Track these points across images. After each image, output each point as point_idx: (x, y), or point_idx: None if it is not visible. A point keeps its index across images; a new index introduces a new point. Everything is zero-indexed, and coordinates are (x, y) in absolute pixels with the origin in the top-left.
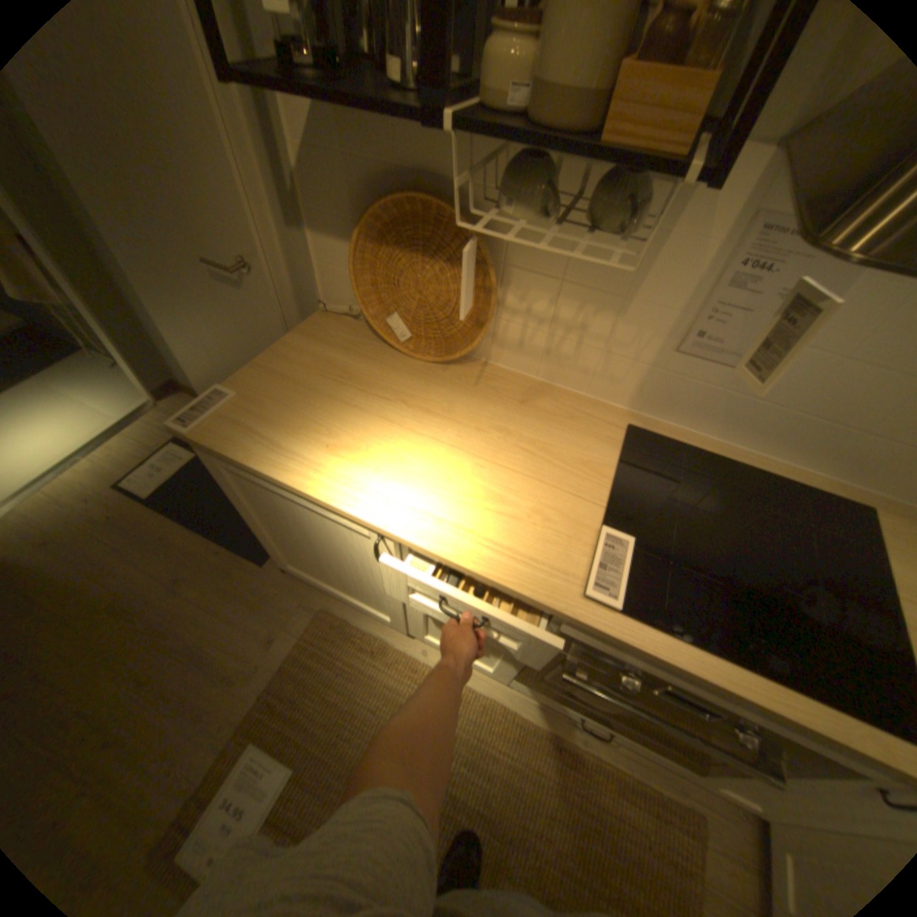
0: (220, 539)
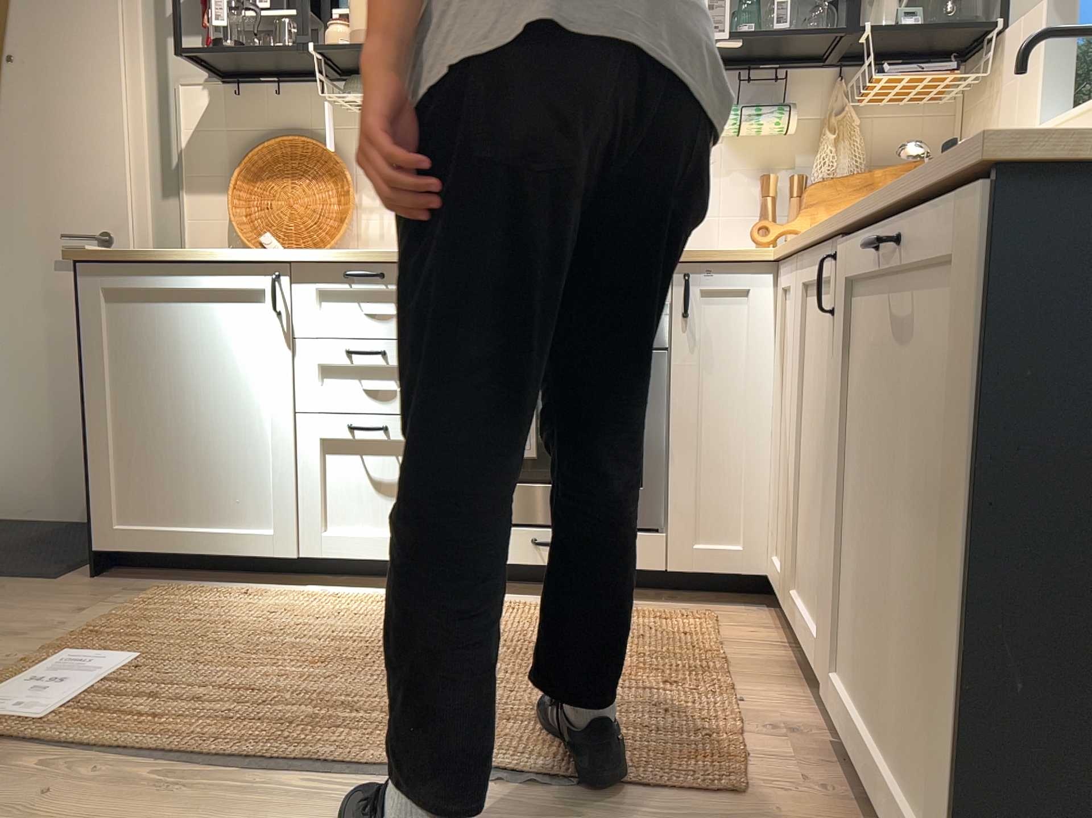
0: None
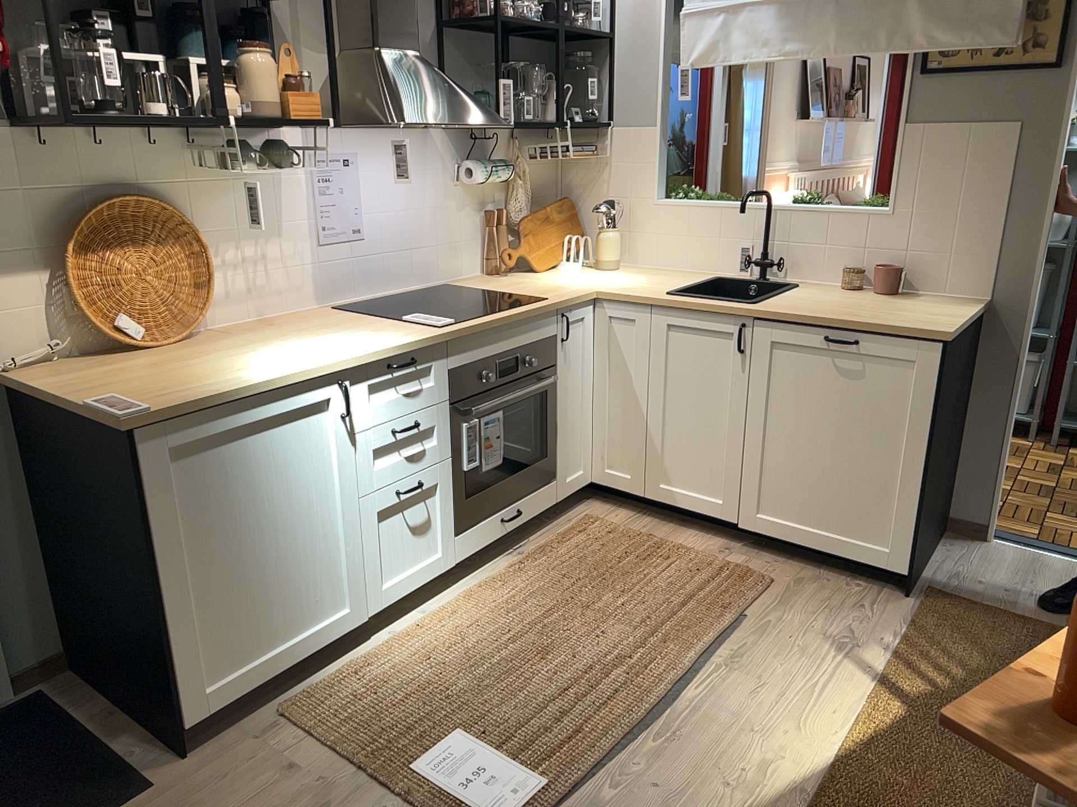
0: None
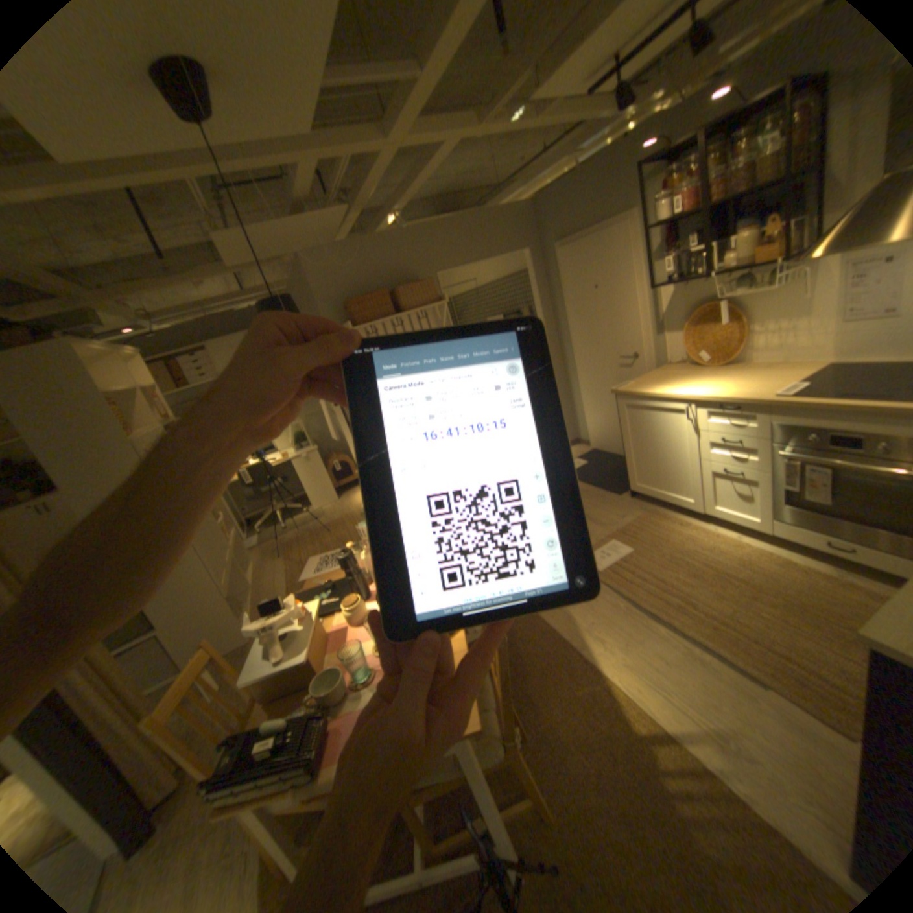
0: (599, 486)
